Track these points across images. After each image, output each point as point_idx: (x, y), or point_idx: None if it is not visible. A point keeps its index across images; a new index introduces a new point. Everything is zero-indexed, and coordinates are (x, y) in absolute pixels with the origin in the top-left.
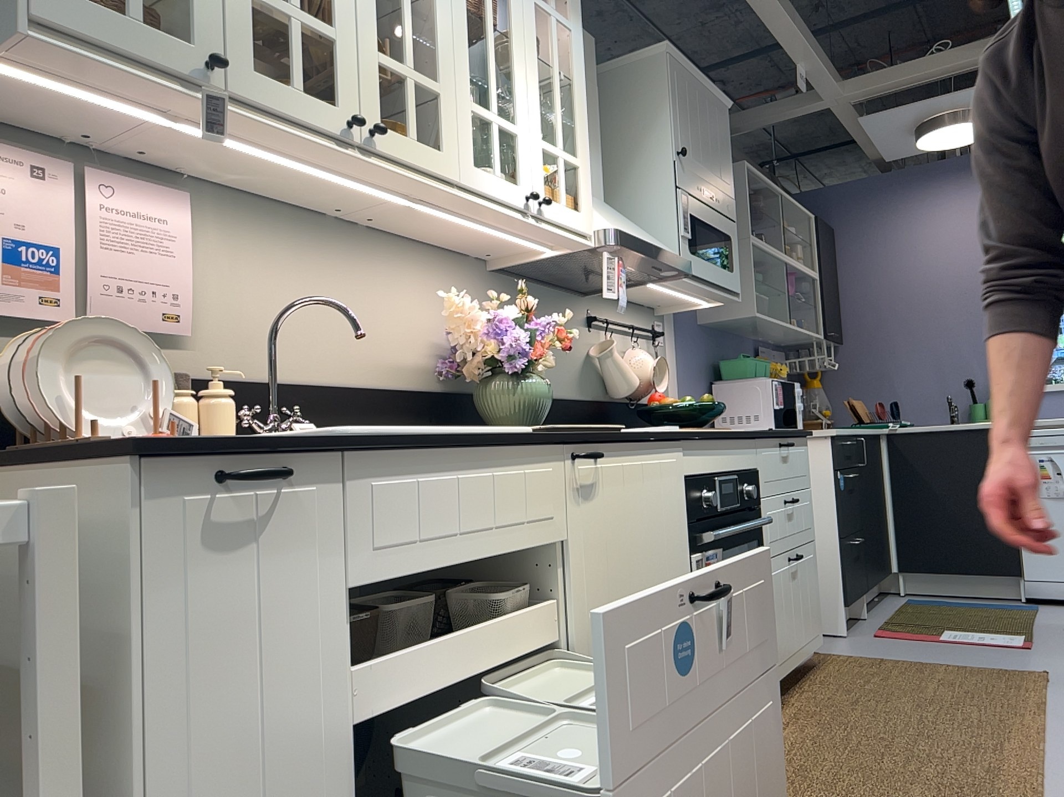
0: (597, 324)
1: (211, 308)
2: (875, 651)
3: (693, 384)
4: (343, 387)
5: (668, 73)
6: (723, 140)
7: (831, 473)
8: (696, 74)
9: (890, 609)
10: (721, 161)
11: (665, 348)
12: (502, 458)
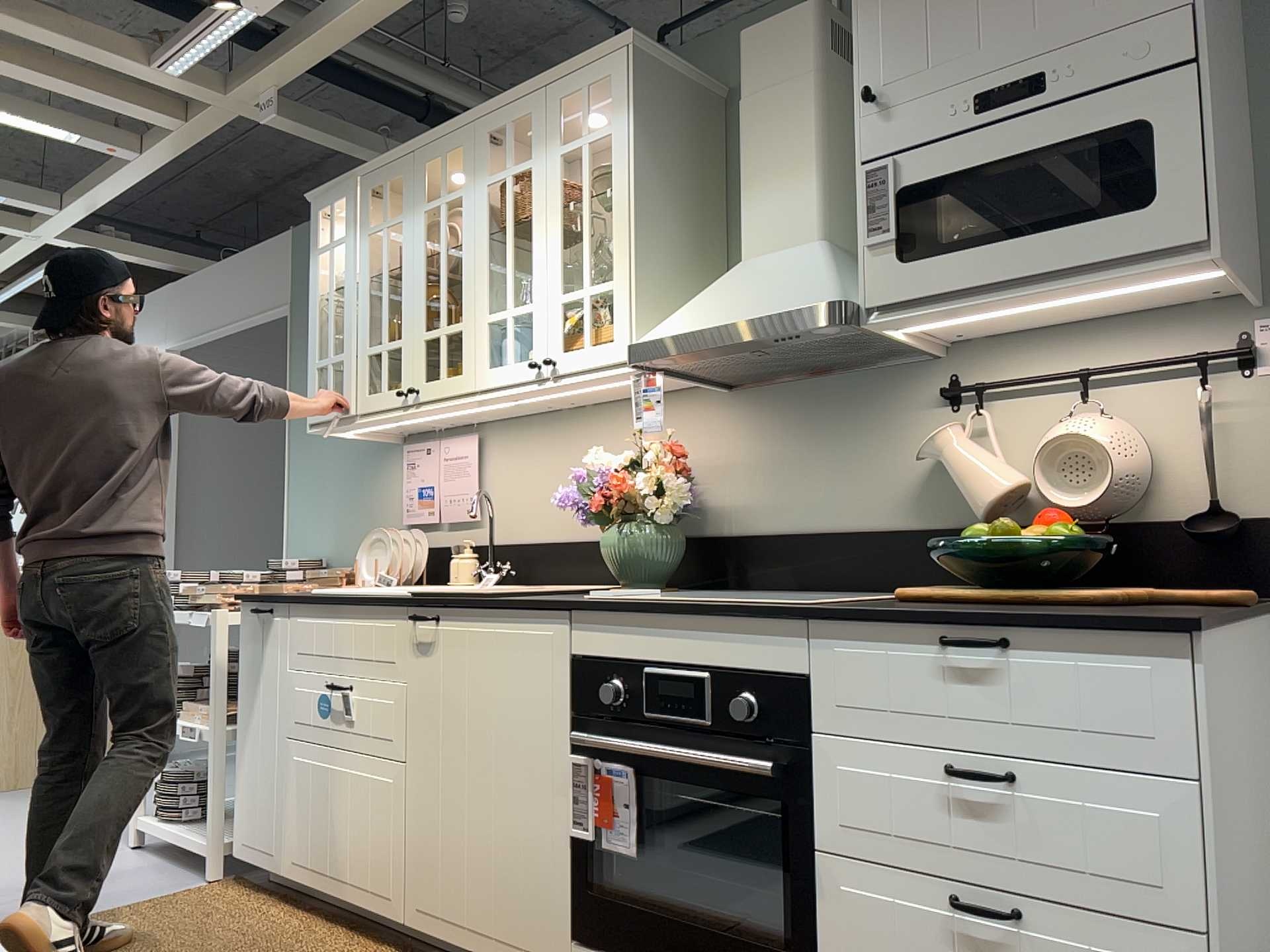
0: (973, 394)
1: (493, 499)
2: None
3: None
4: (565, 542)
5: None
6: None
7: None
8: None
9: None
10: None
11: None
12: (360, 612)
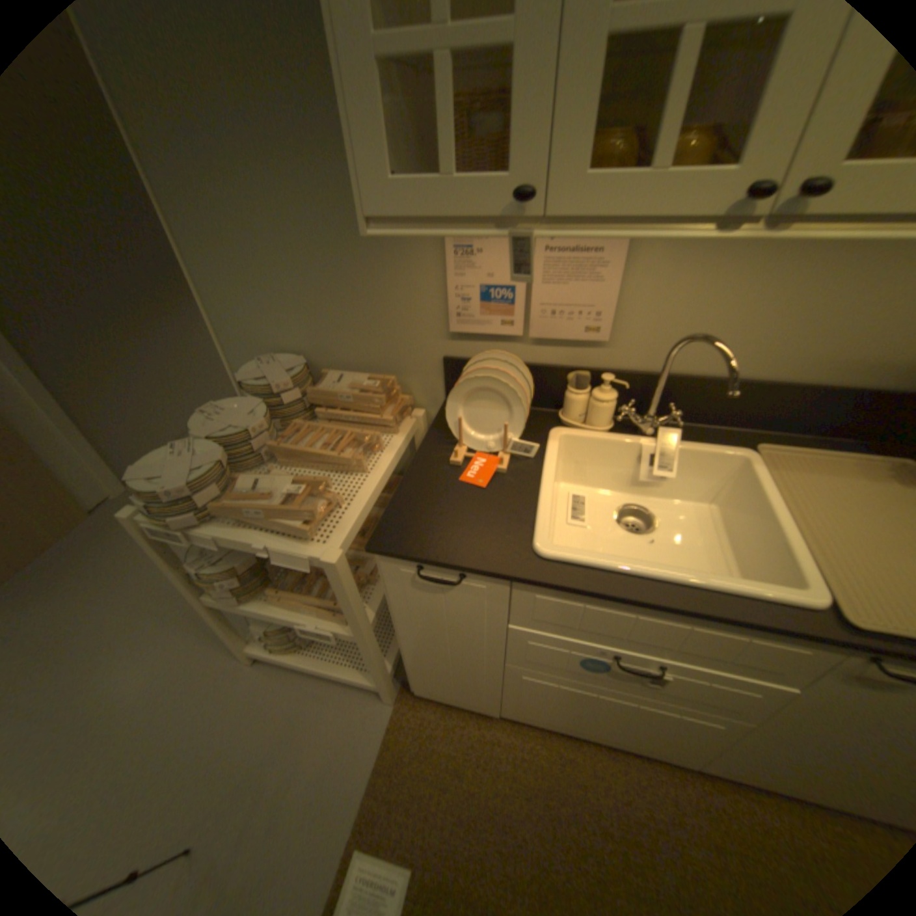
0: None
1: (638, 315)
2: None
3: None
4: (769, 383)
5: None
6: None
7: None
8: None
9: None
10: None
11: None
12: (721, 627)
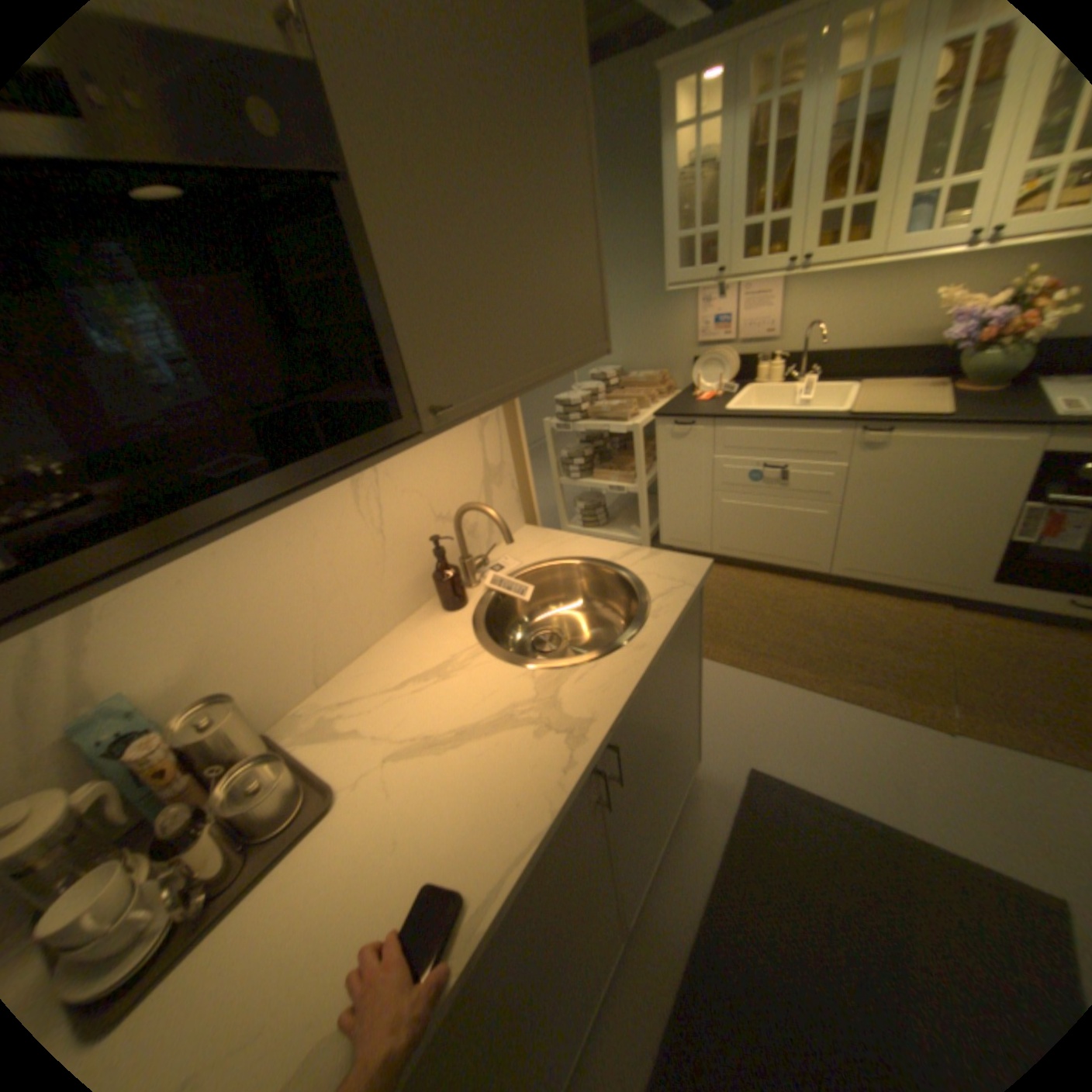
0: None
1: (795, 322)
2: None
3: None
4: (869, 349)
5: None
6: None
7: None
8: None
9: None
10: None
11: None
12: (802, 426)
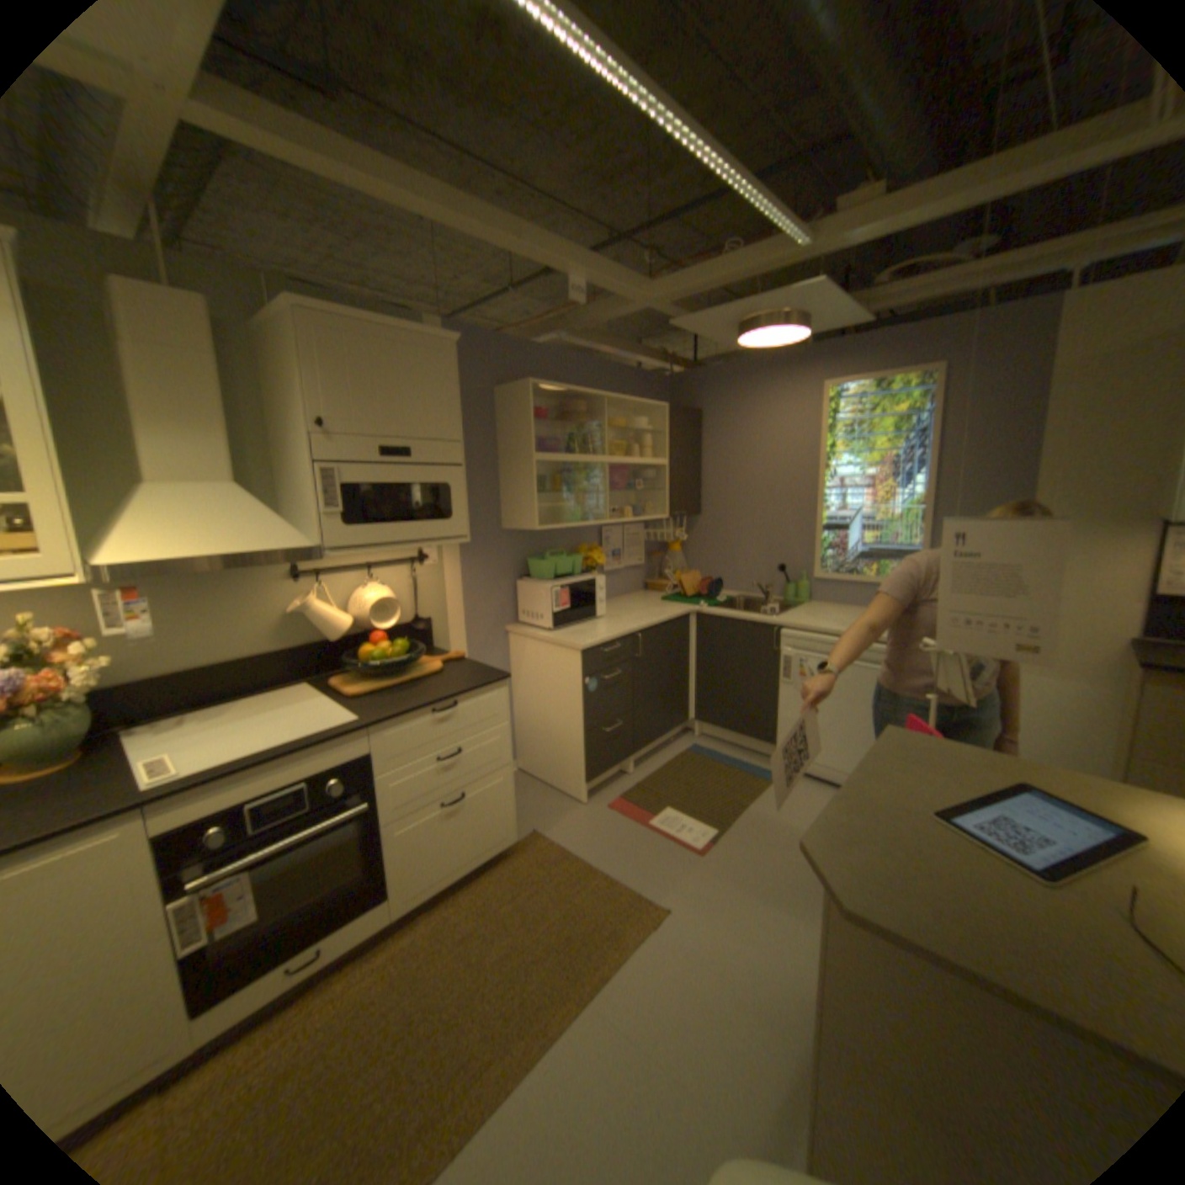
0: (308, 573)
1: None
2: (579, 839)
3: (485, 587)
4: None
5: (295, 329)
6: (433, 381)
7: (580, 679)
8: (367, 317)
9: (665, 760)
10: (427, 407)
11: (437, 566)
12: None
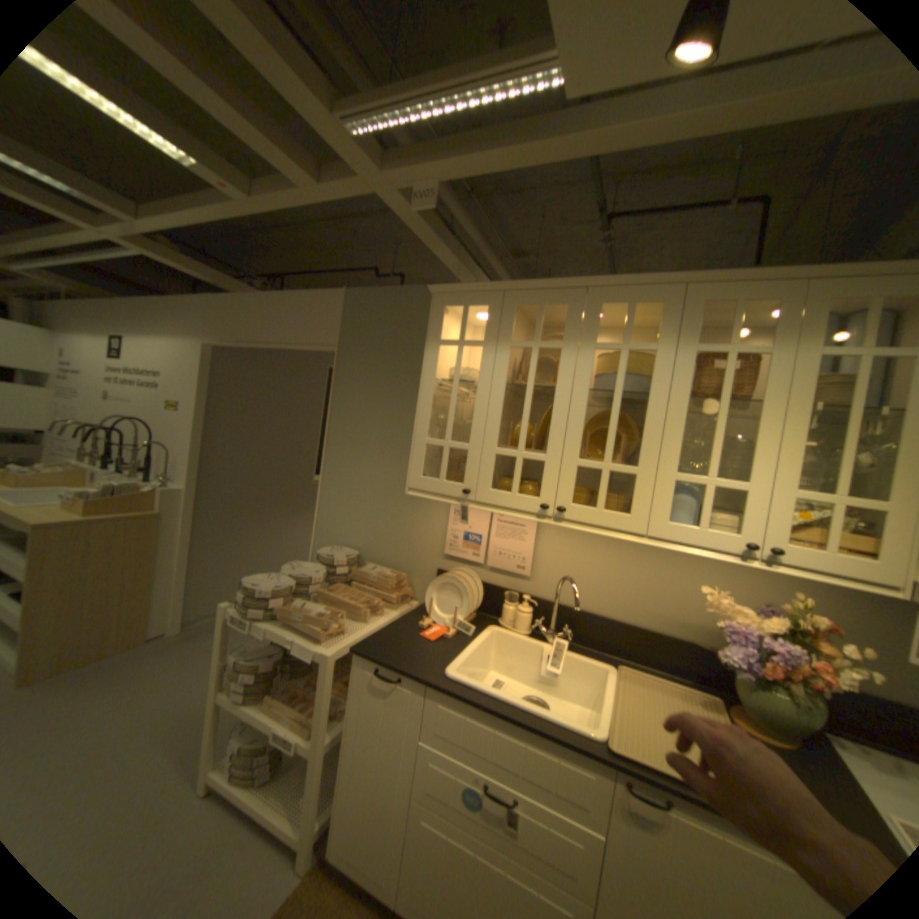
0: None
1: (546, 565)
2: None
3: None
4: (625, 624)
5: None
6: None
7: None
8: None
9: None
10: None
11: None
12: (540, 743)
